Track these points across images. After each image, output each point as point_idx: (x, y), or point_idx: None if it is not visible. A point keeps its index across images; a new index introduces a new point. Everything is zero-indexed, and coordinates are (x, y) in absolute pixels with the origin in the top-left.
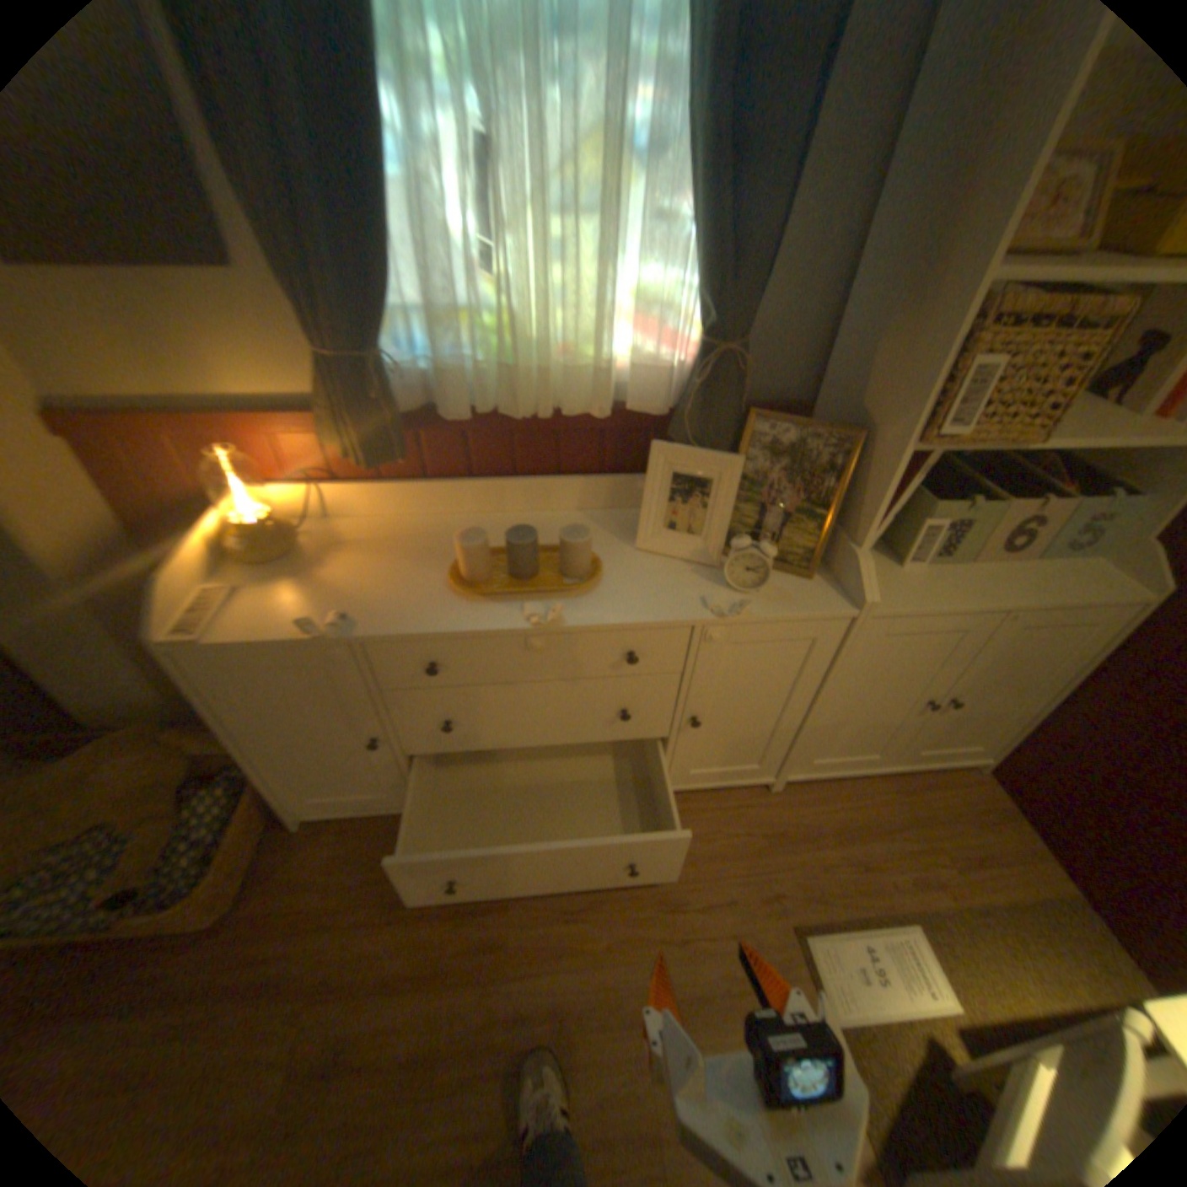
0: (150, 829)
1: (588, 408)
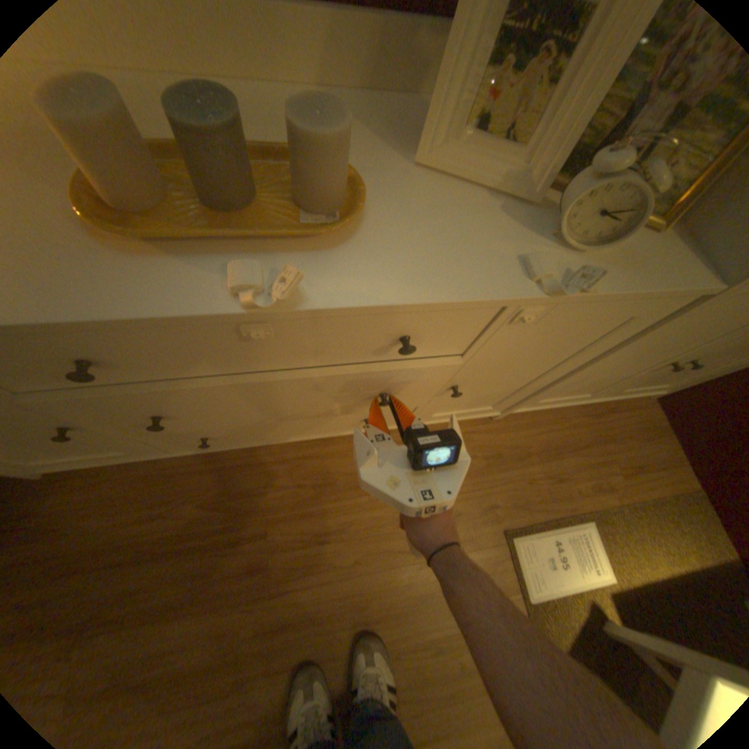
0: None
1: None
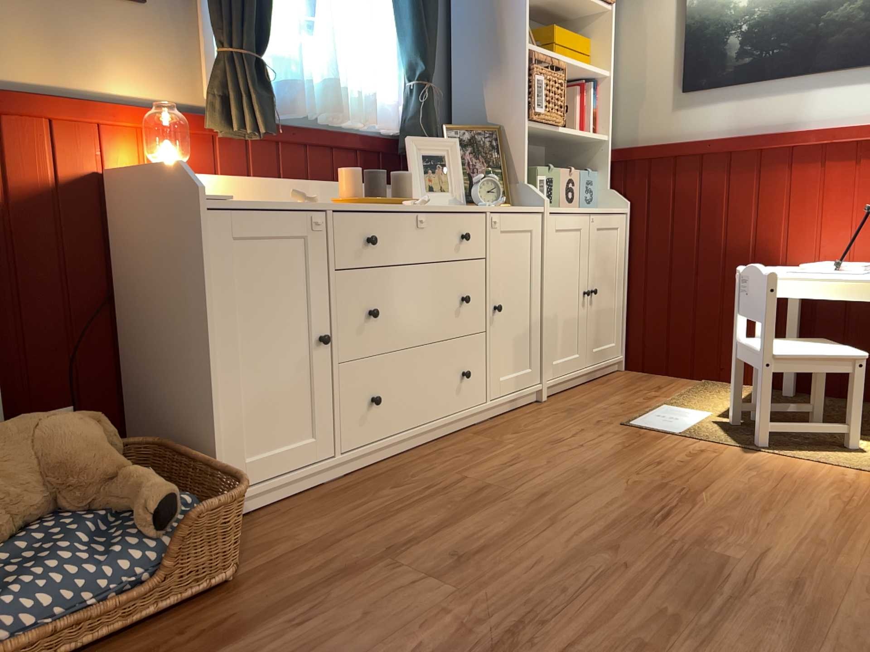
0: (135, 469)
1: (365, 120)
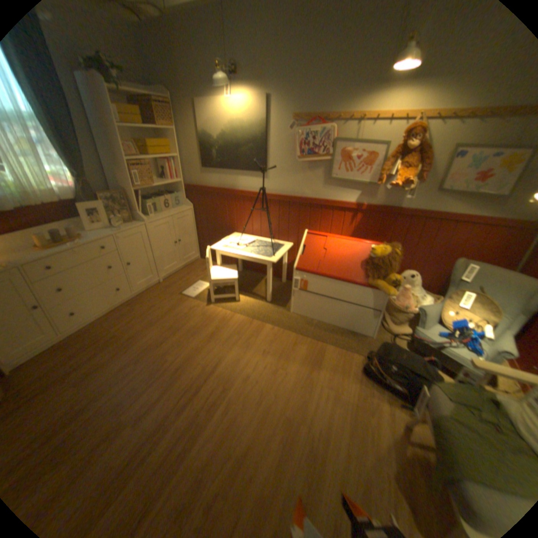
0: None
1: (51, 200)
